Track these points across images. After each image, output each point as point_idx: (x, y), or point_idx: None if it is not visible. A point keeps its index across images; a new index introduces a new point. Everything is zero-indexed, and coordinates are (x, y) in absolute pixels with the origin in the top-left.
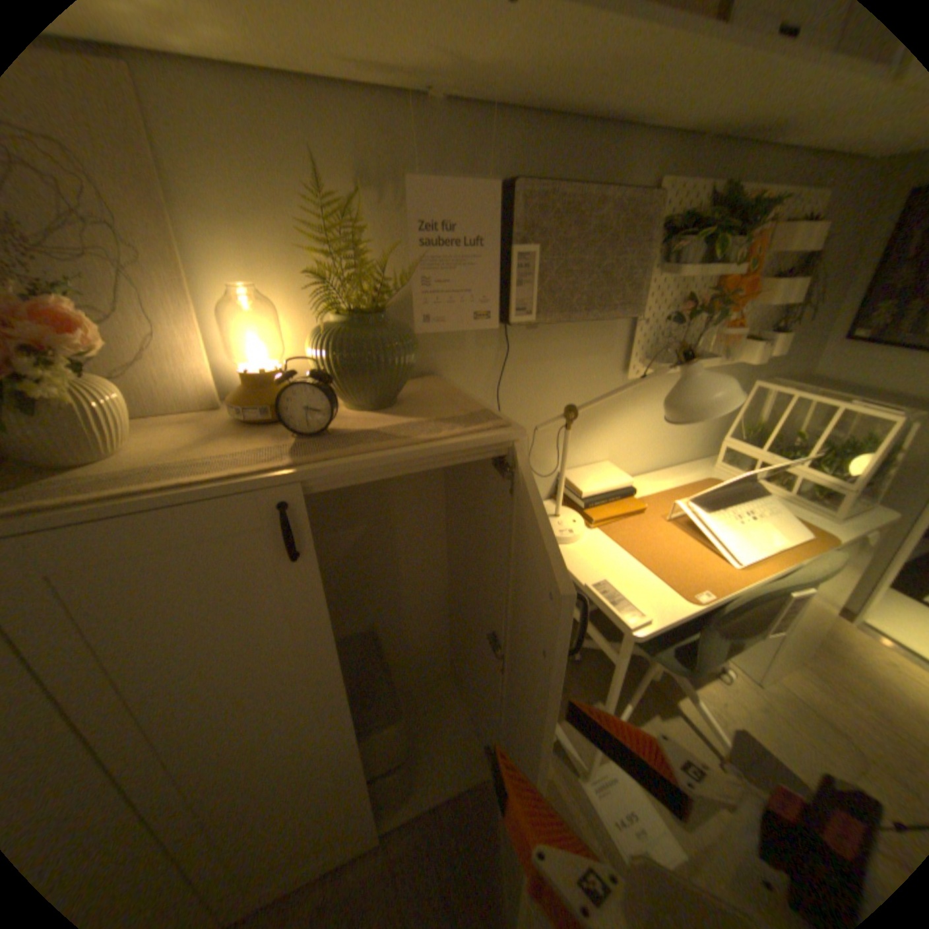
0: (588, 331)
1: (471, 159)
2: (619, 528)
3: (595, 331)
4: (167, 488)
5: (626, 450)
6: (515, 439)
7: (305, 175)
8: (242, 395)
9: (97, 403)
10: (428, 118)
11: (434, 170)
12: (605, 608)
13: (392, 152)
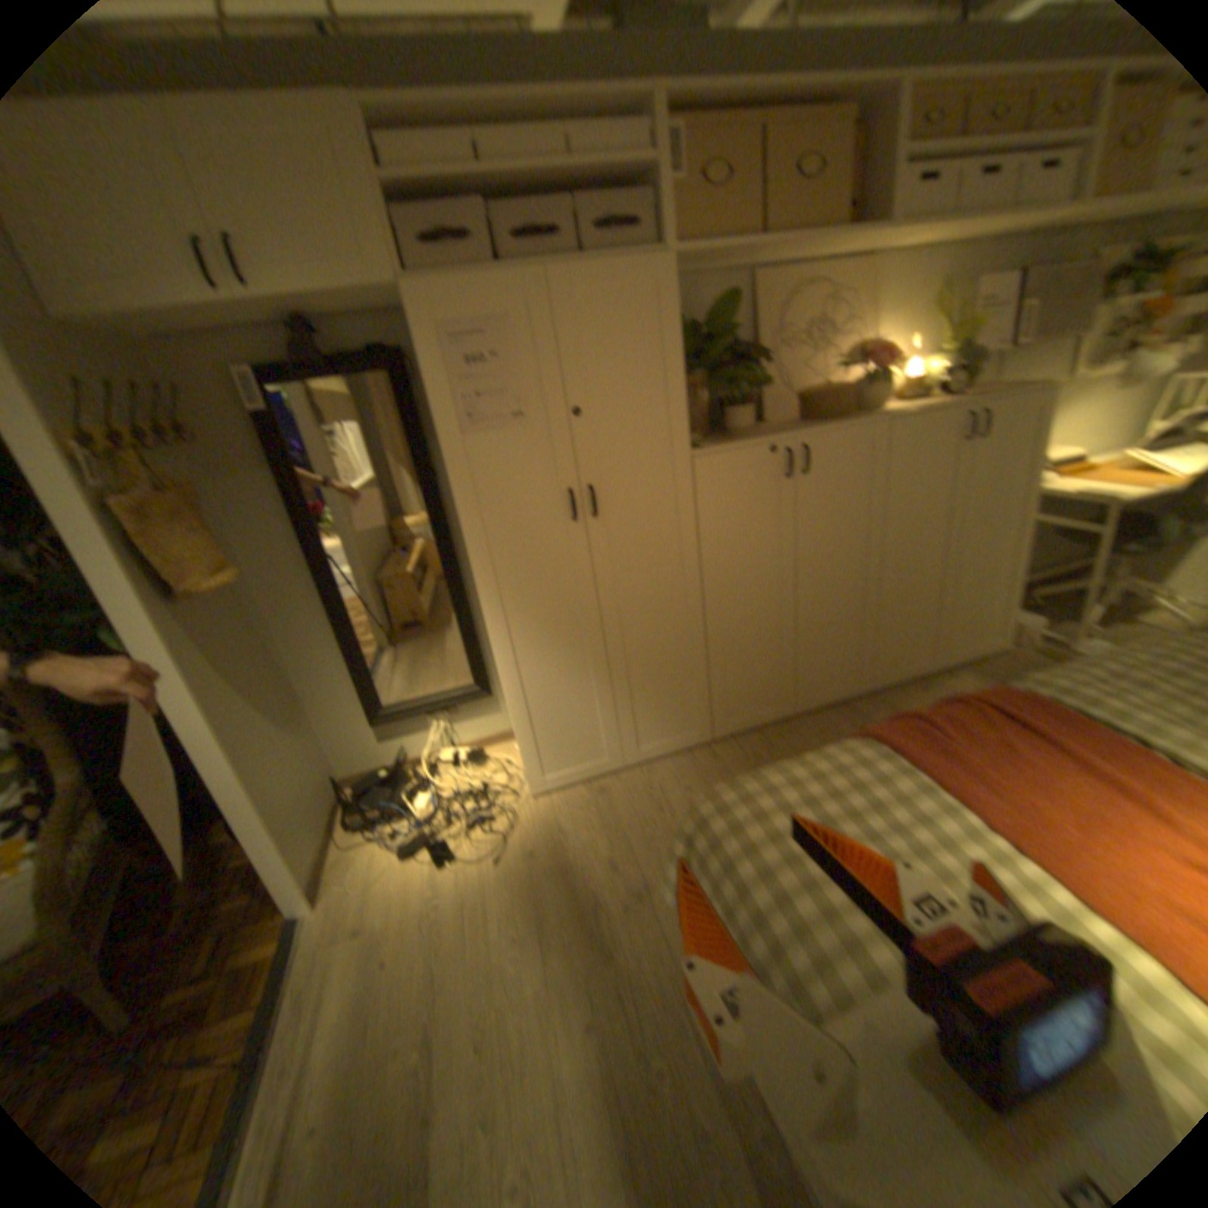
0: (1047, 354)
1: (993, 267)
2: (1082, 477)
3: (1052, 353)
4: (943, 405)
5: (1069, 440)
6: (1055, 390)
7: (923, 290)
8: (915, 389)
9: (893, 386)
10: (983, 253)
11: (980, 276)
12: (1093, 500)
13: (960, 272)
